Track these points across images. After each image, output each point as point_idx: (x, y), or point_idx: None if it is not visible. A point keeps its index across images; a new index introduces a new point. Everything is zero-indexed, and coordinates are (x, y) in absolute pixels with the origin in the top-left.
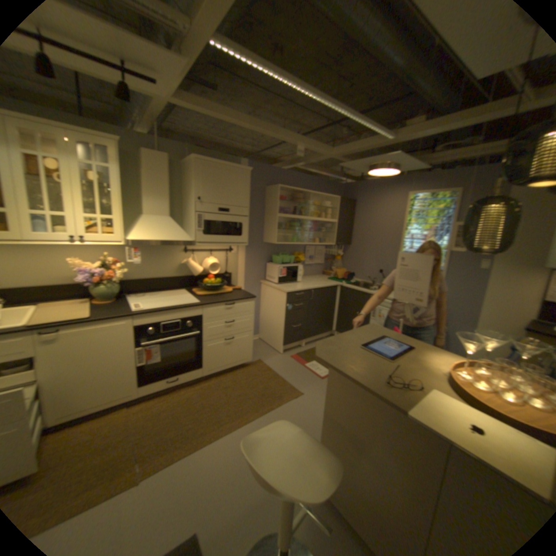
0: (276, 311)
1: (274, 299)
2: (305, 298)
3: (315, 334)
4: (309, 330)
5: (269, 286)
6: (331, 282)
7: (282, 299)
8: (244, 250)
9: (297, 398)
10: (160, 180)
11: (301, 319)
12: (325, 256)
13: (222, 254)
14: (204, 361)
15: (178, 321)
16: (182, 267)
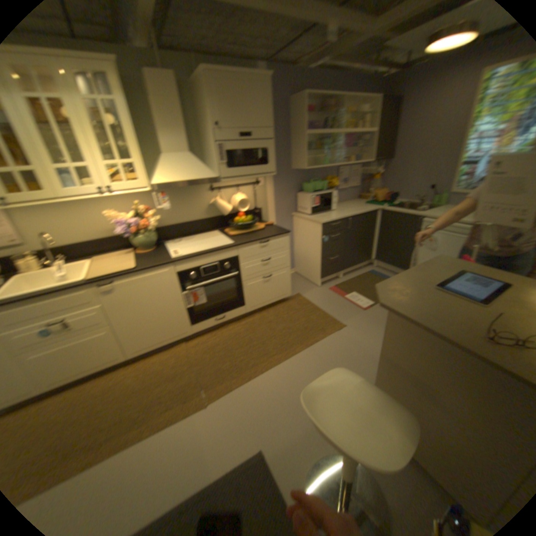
0: (310, 245)
1: (306, 232)
2: (340, 229)
3: (352, 265)
4: (345, 261)
5: (299, 219)
6: (369, 207)
7: (315, 232)
8: (269, 181)
9: (339, 331)
10: (167, 109)
11: (337, 251)
12: (359, 177)
13: (246, 189)
14: (244, 300)
15: (213, 265)
16: (208, 209)
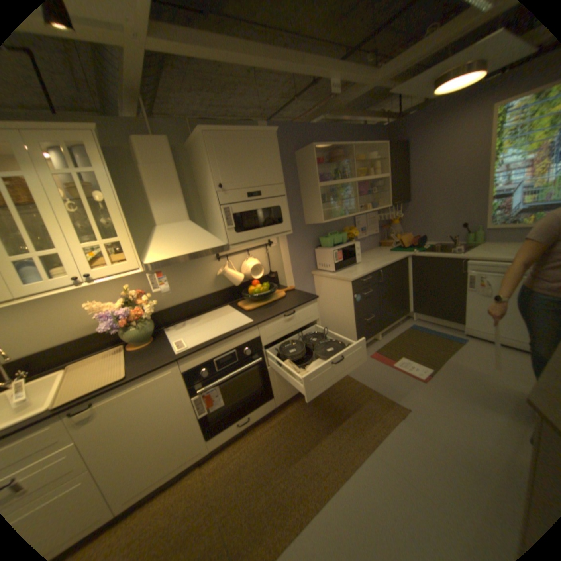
0: (340, 305)
1: (333, 292)
2: (373, 283)
3: (391, 323)
4: (384, 320)
5: (323, 277)
6: (398, 254)
7: (345, 290)
8: (284, 240)
9: (405, 419)
10: (163, 175)
11: (373, 309)
12: (378, 223)
13: (259, 251)
14: (272, 390)
15: (231, 352)
16: (217, 280)
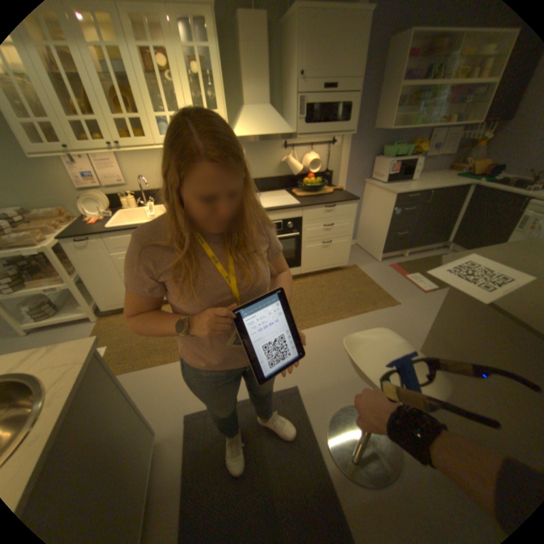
0: (379, 215)
1: (378, 202)
2: (419, 201)
3: (424, 244)
4: (417, 239)
5: (374, 186)
6: (462, 180)
7: (389, 202)
8: (348, 141)
9: (393, 307)
10: (257, 55)
11: (409, 226)
12: (459, 142)
13: (322, 148)
14: (301, 261)
15: (279, 222)
16: (281, 166)
